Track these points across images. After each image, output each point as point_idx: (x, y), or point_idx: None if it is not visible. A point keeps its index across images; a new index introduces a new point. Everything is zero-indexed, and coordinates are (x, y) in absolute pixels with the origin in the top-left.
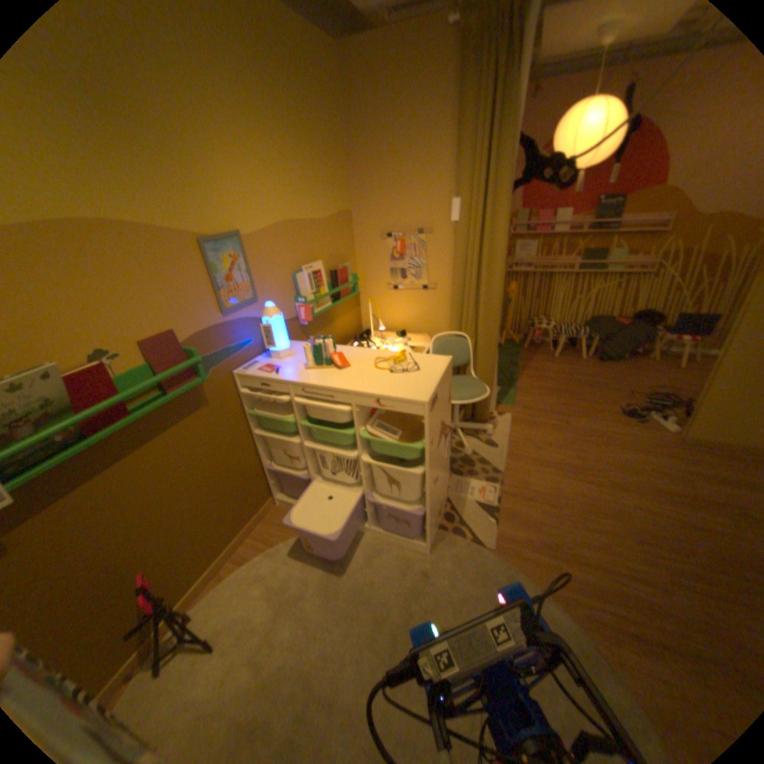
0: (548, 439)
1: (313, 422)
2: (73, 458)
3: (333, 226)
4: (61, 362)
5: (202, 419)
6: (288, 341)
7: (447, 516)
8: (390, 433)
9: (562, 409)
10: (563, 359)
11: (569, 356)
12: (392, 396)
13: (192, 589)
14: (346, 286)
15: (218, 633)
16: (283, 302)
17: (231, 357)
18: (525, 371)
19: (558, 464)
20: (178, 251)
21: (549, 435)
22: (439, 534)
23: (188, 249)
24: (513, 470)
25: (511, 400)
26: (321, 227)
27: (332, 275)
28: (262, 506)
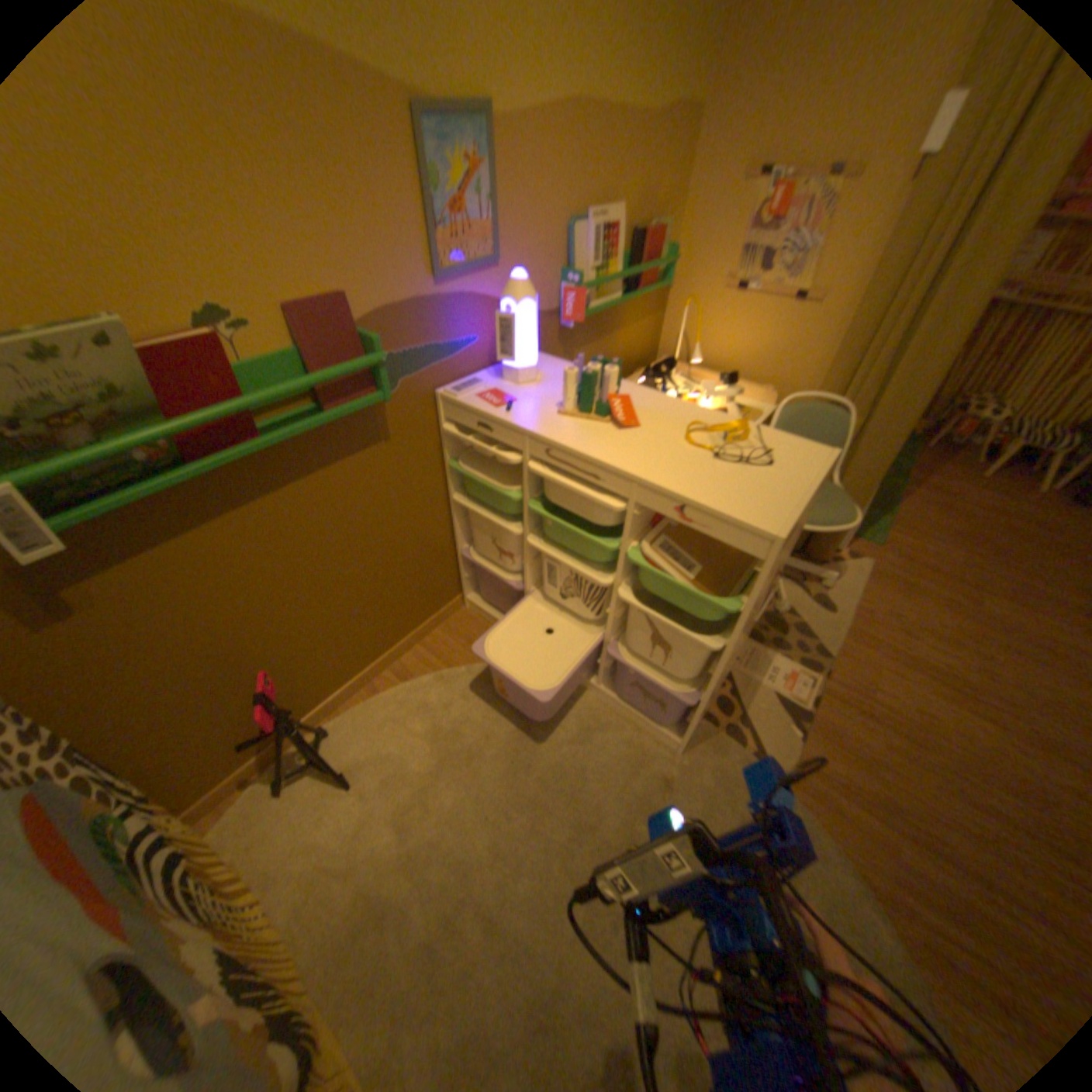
0: (932, 621)
1: (548, 507)
2: (169, 490)
3: (662, 130)
4: (145, 318)
5: (376, 462)
6: (536, 353)
7: (723, 702)
8: (680, 565)
9: (973, 576)
10: (999, 483)
11: (1012, 480)
12: (713, 508)
13: (335, 695)
14: (654, 266)
15: (360, 767)
16: (541, 276)
17: (437, 364)
18: (919, 489)
19: (941, 671)
20: (369, 123)
21: (935, 615)
22: (703, 727)
23: (389, 124)
24: (854, 659)
25: (881, 536)
26: (641, 130)
27: (636, 238)
28: (446, 604)
